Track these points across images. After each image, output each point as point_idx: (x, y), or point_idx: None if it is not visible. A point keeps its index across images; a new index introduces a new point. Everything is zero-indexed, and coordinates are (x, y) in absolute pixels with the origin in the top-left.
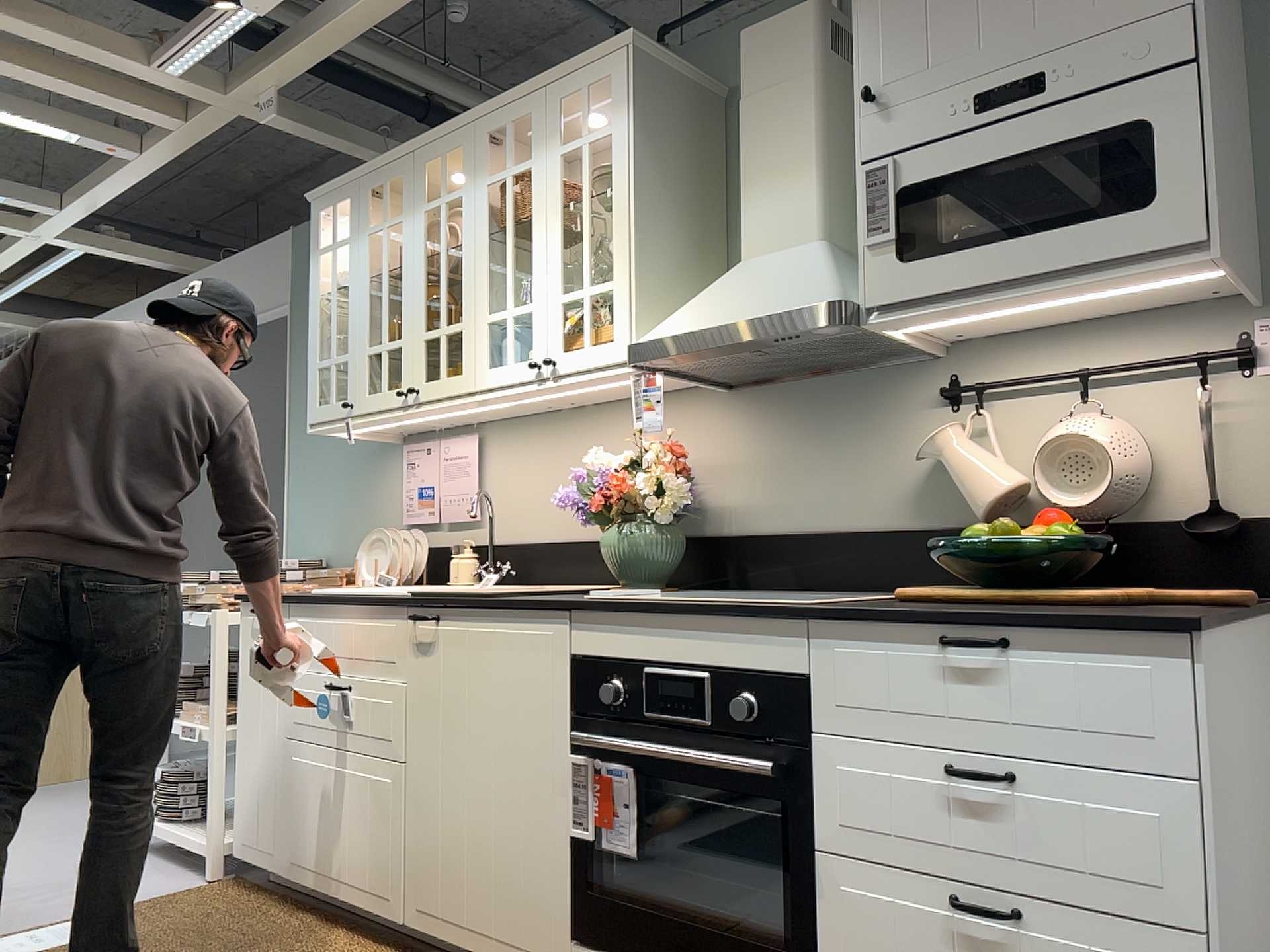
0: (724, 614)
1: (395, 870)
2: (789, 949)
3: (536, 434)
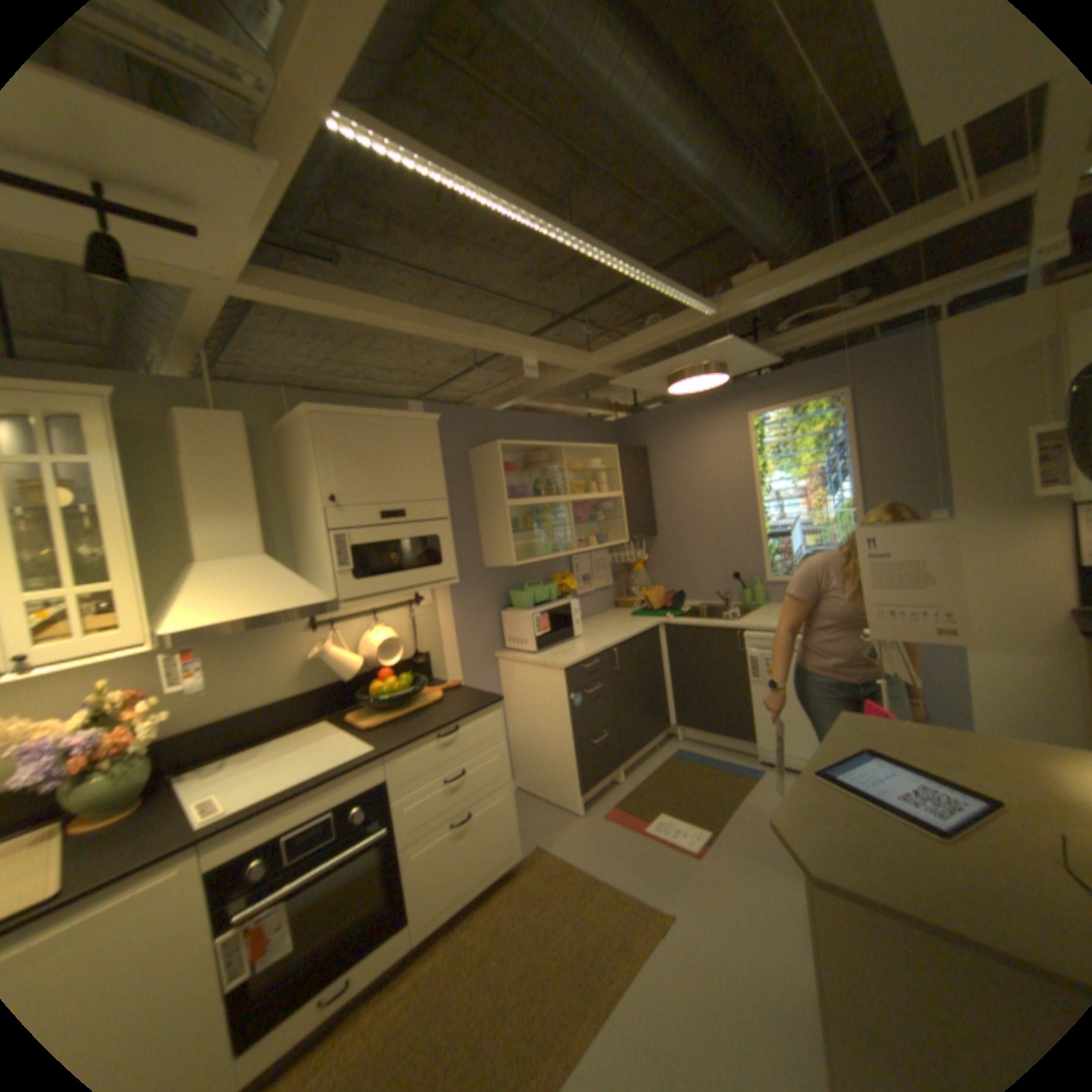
0: (338, 778)
1: None
2: (388, 908)
3: None
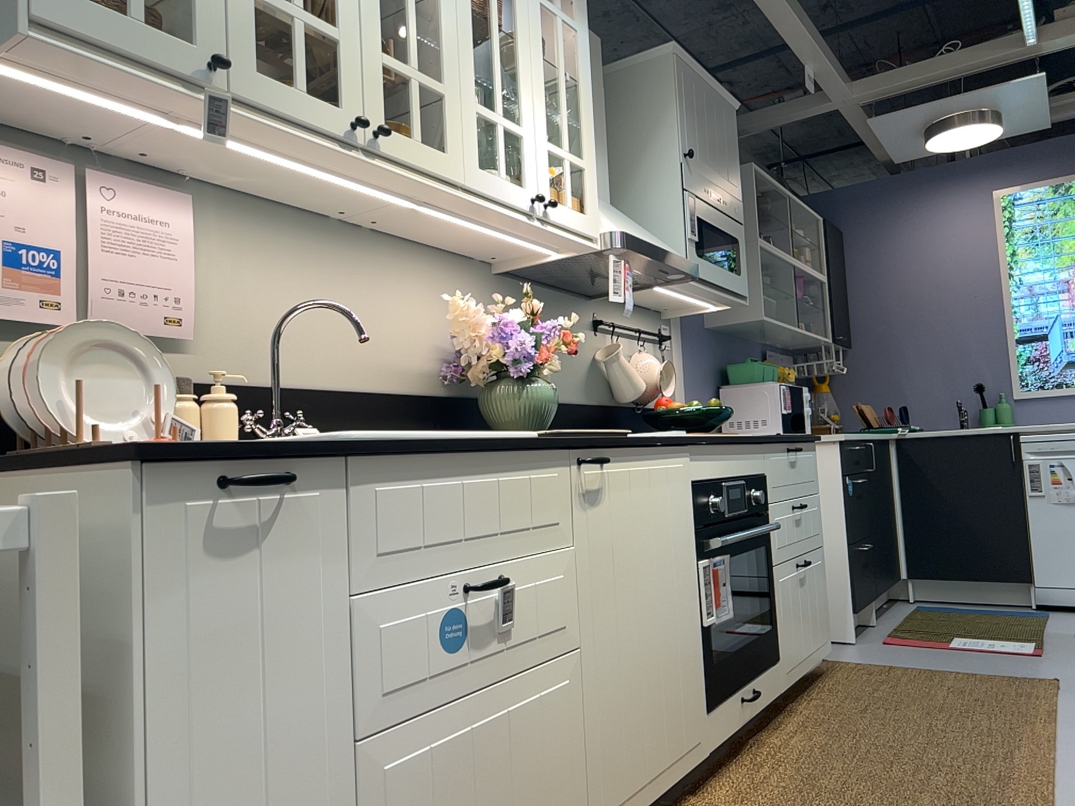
0: (750, 442)
1: (578, 795)
2: (771, 626)
3: (292, 238)
